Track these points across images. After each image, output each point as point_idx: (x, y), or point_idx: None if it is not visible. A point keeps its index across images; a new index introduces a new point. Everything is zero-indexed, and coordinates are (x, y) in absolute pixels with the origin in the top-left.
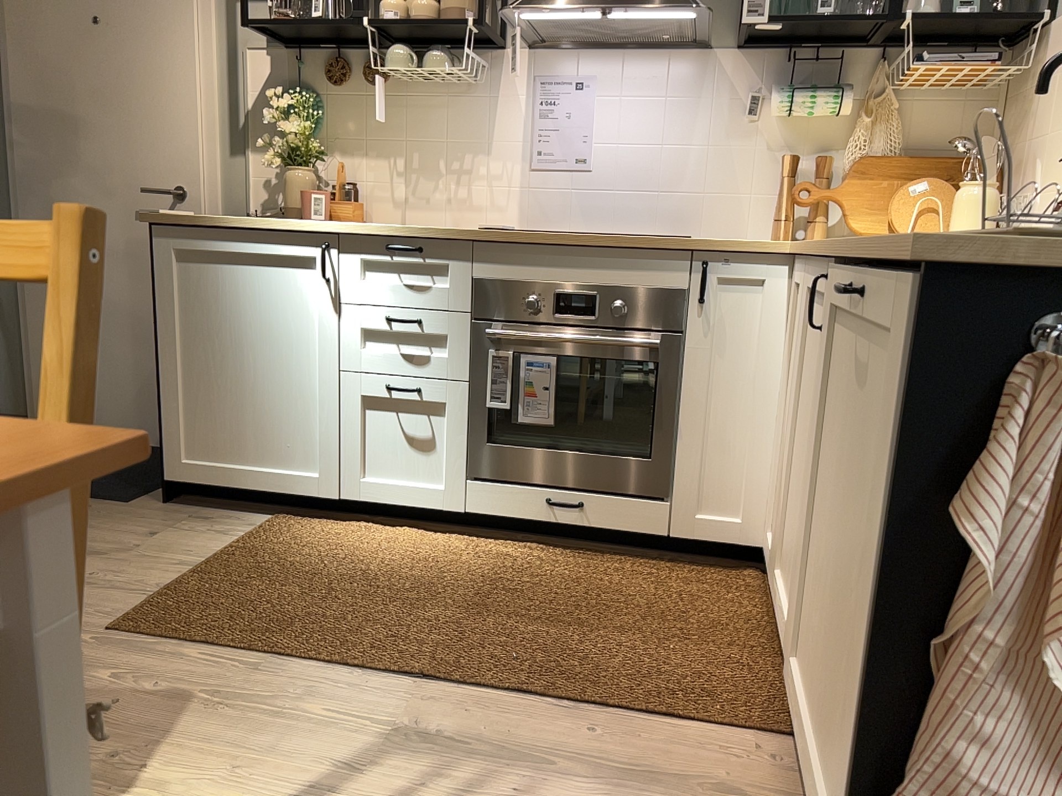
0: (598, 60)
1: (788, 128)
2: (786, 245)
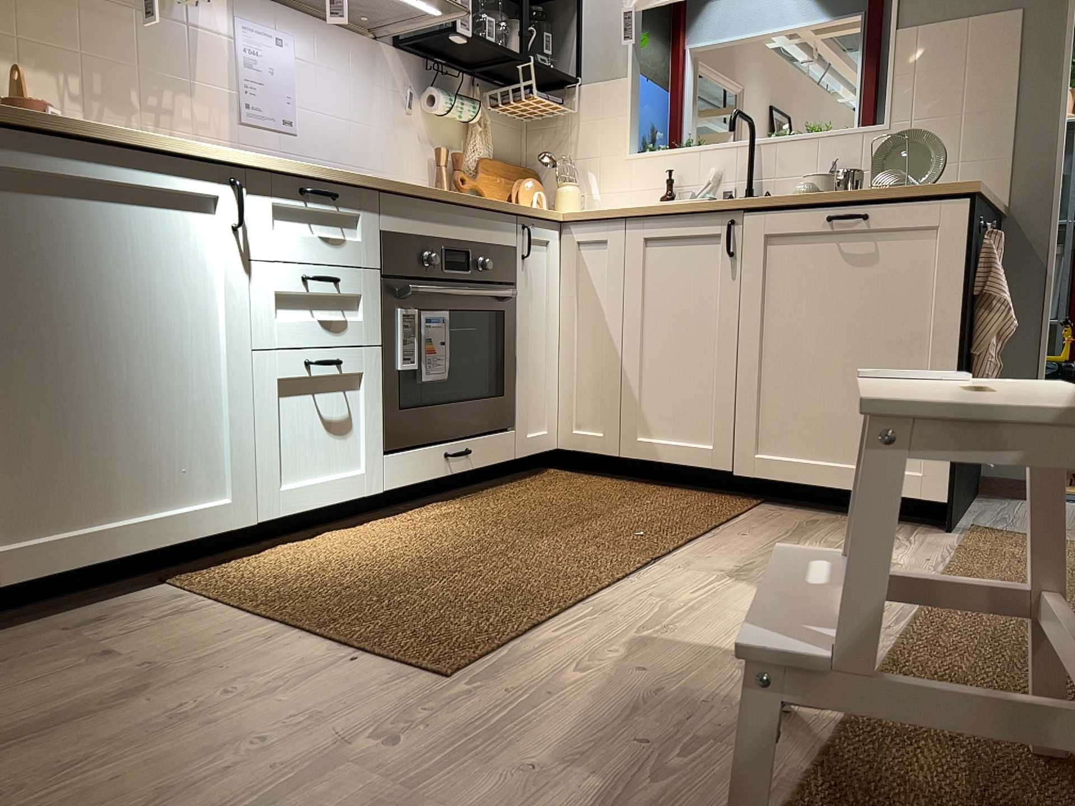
0: (296, 23)
1: (430, 125)
2: (560, 212)
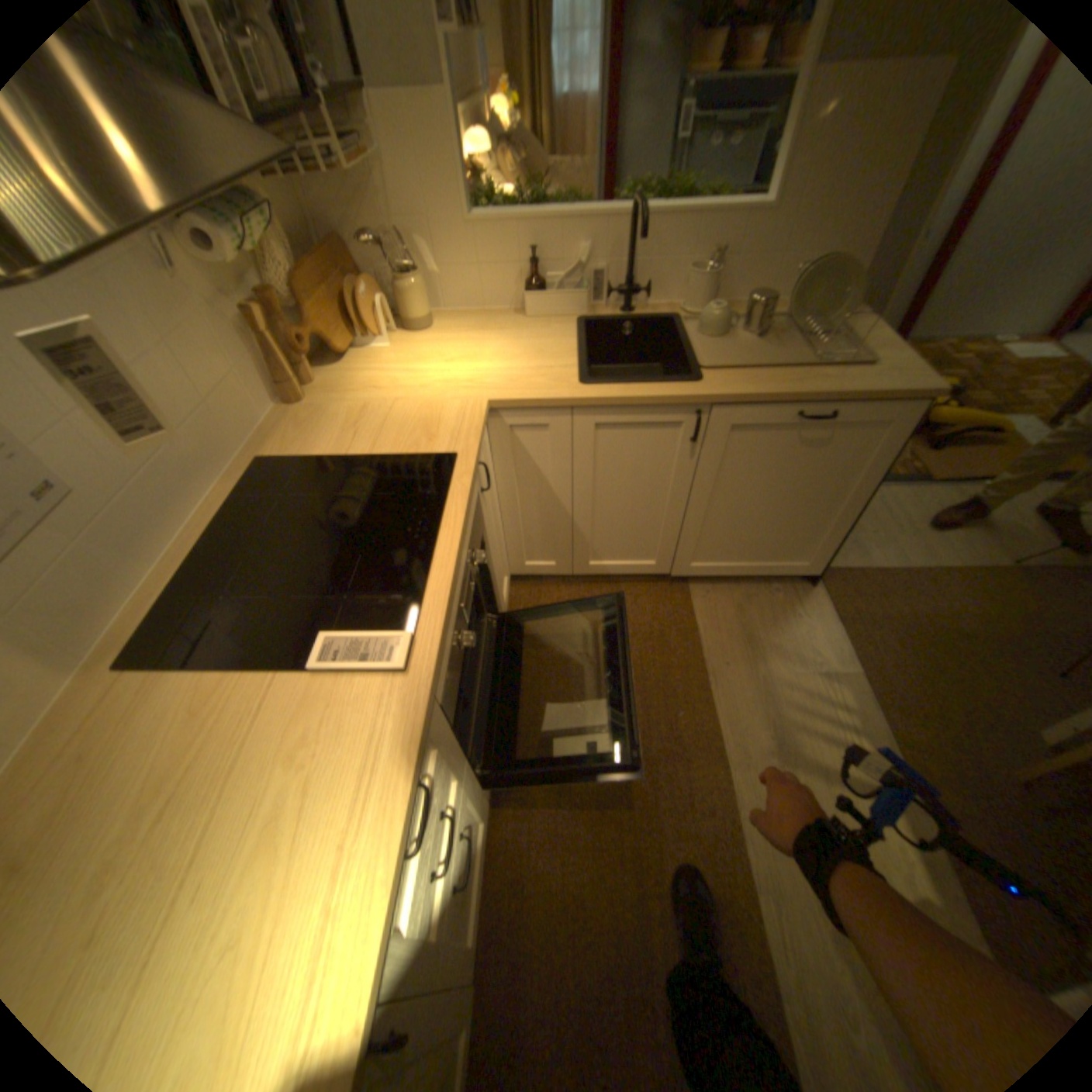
0: None
1: (201, 263)
2: (486, 402)
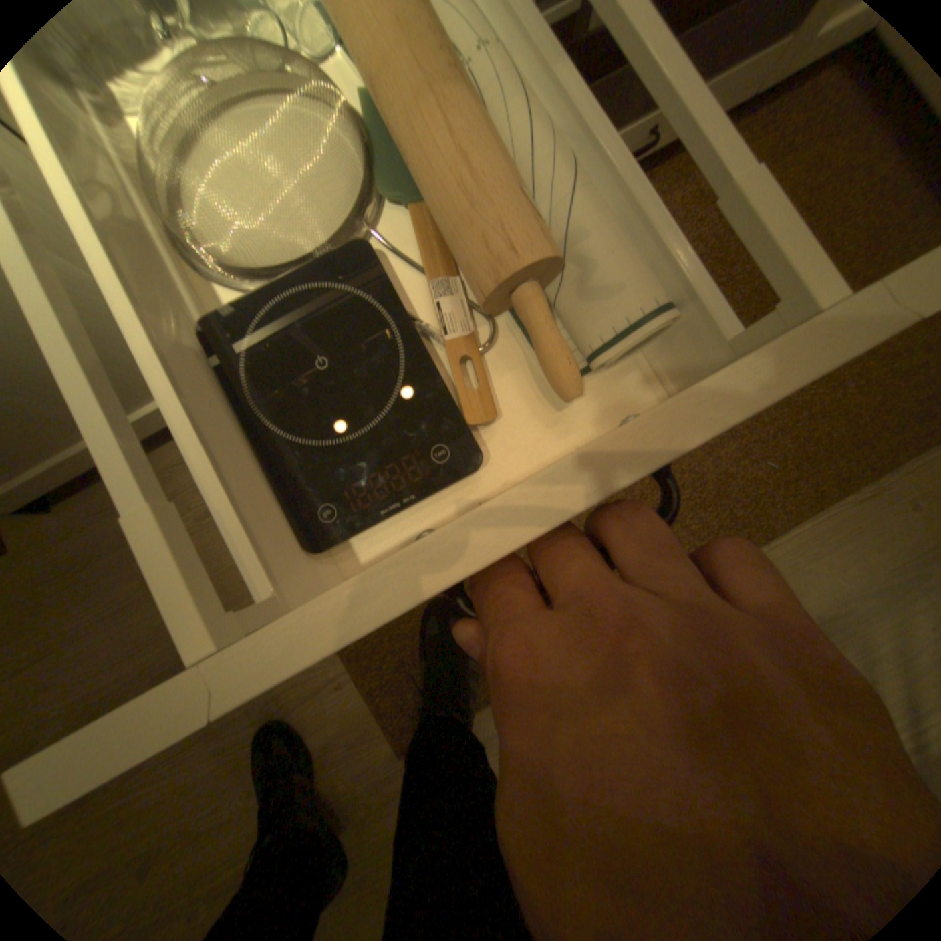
0: None
1: None
2: None
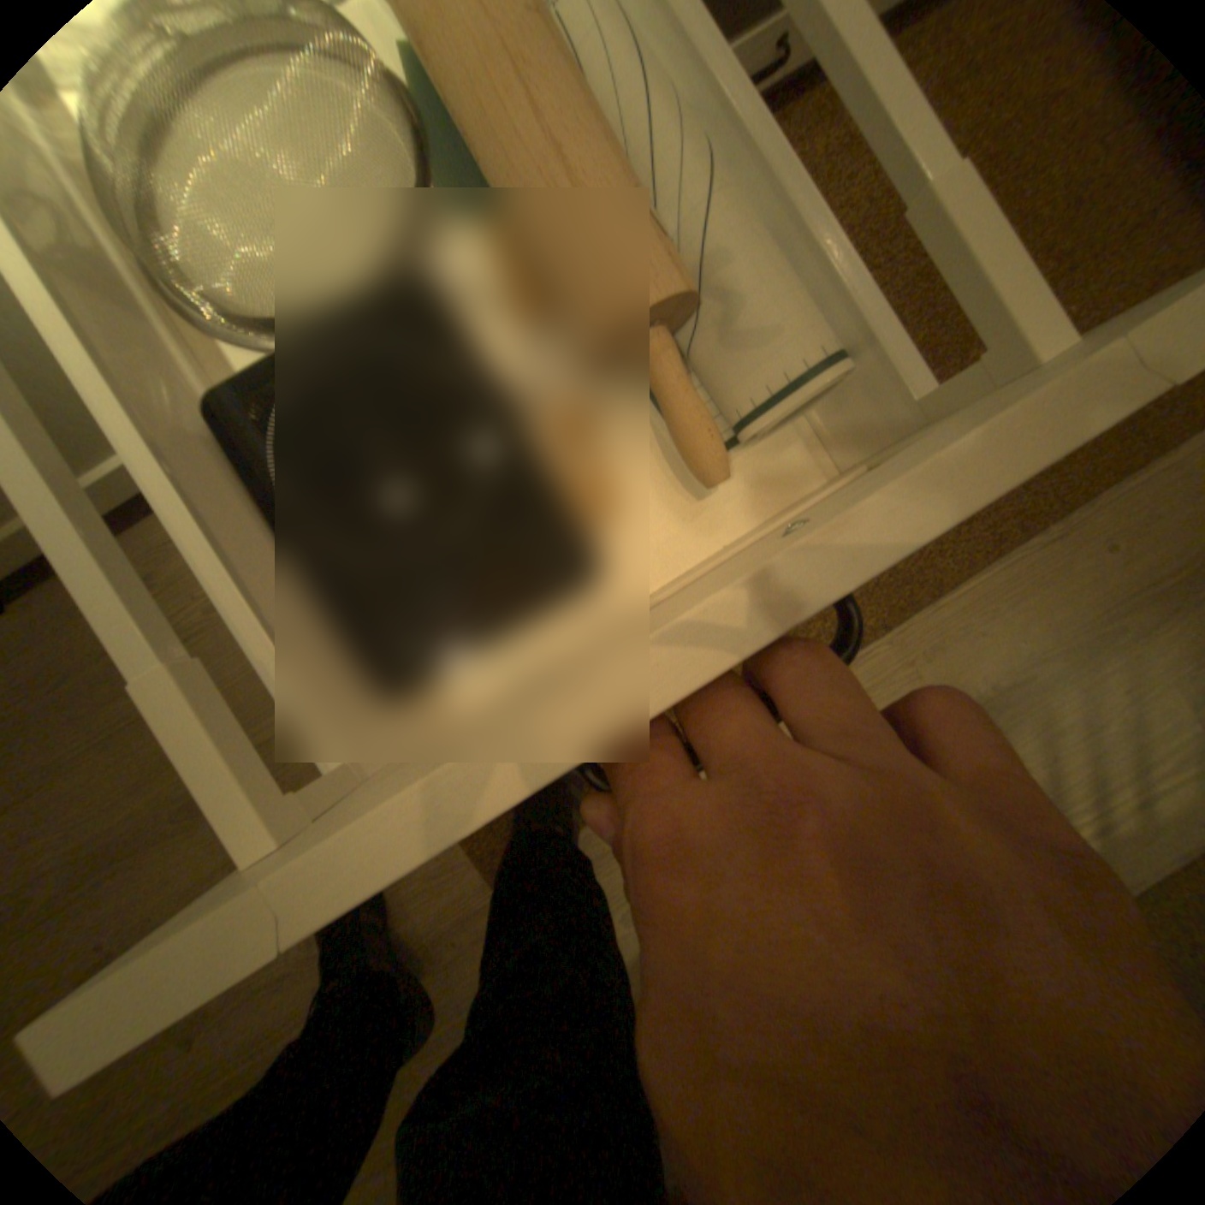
0: None
1: None
2: None
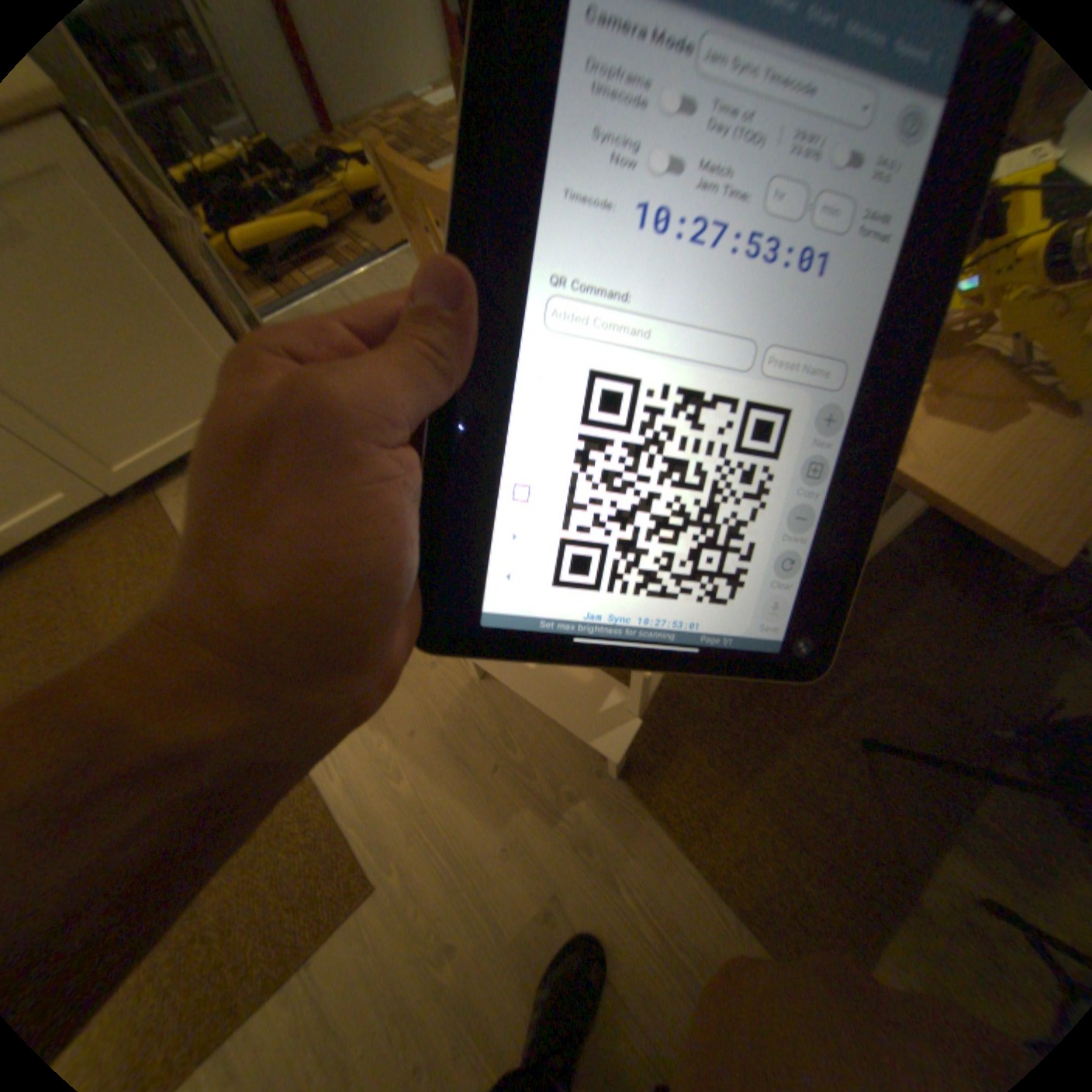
0: None
1: None
2: None
